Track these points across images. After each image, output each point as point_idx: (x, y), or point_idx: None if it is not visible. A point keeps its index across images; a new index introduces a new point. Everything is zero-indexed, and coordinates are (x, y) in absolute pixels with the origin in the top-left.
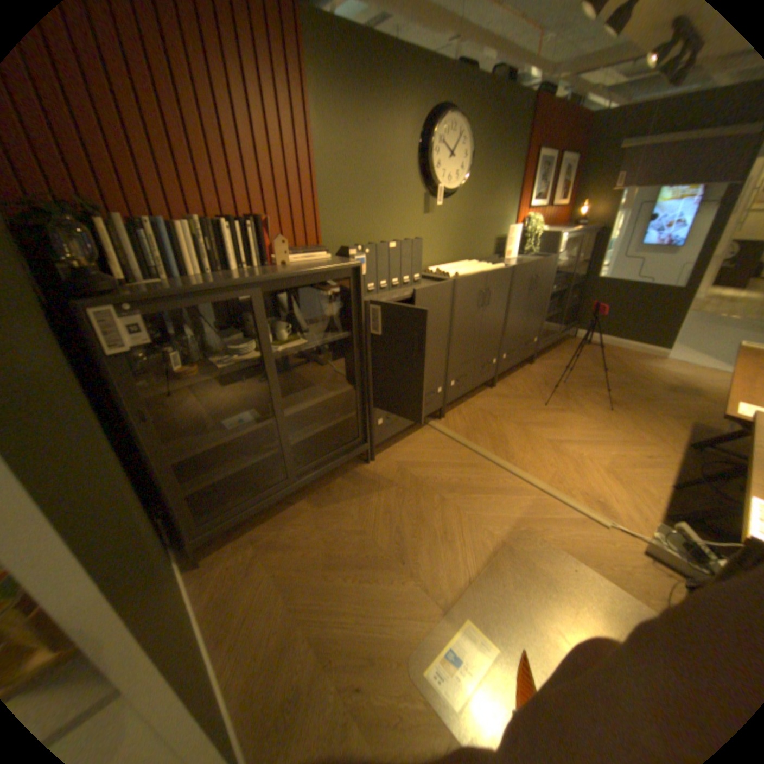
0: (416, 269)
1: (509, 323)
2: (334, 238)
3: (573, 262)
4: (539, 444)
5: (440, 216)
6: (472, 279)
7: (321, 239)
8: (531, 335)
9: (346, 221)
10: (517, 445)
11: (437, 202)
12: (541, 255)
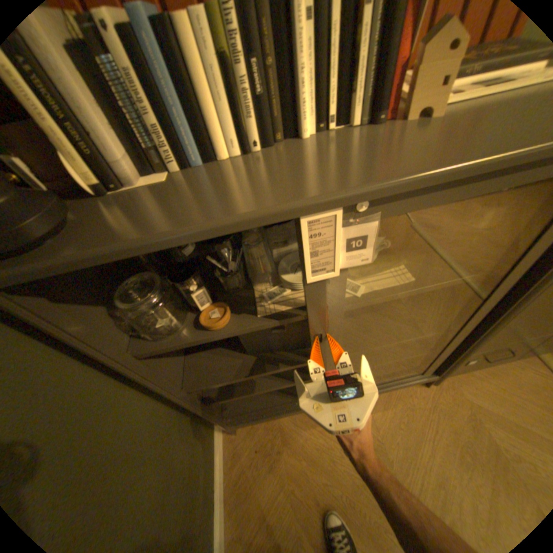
0: None
1: None
2: None
3: None
4: None
5: None
6: None
7: None
8: None
9: None
10: None
11: None
12: None
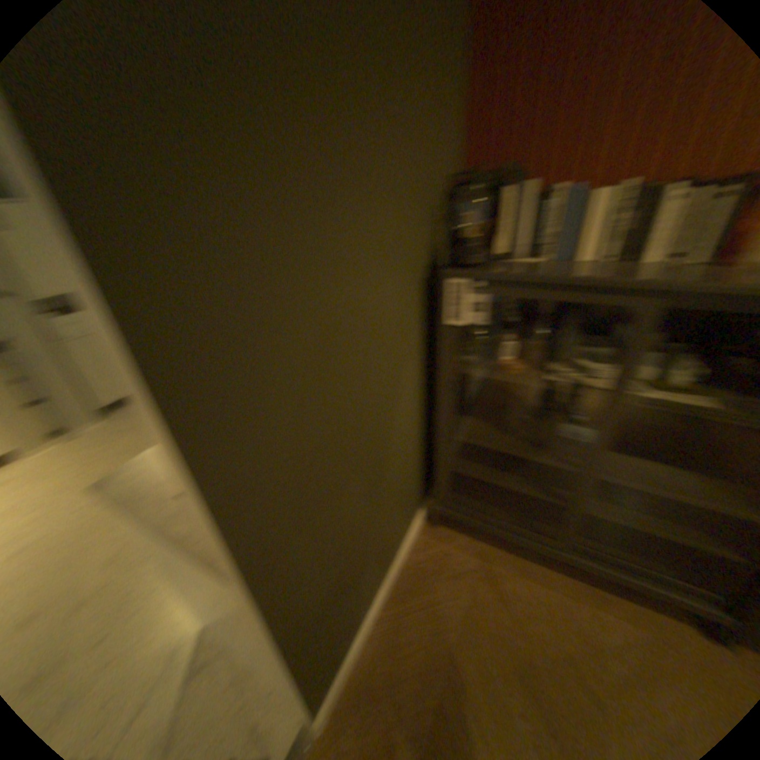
0: None
1: None
2: None
3: None
4: None
5: None
6: None
7: None
8: None
9: None
10: None
11: None
12: None
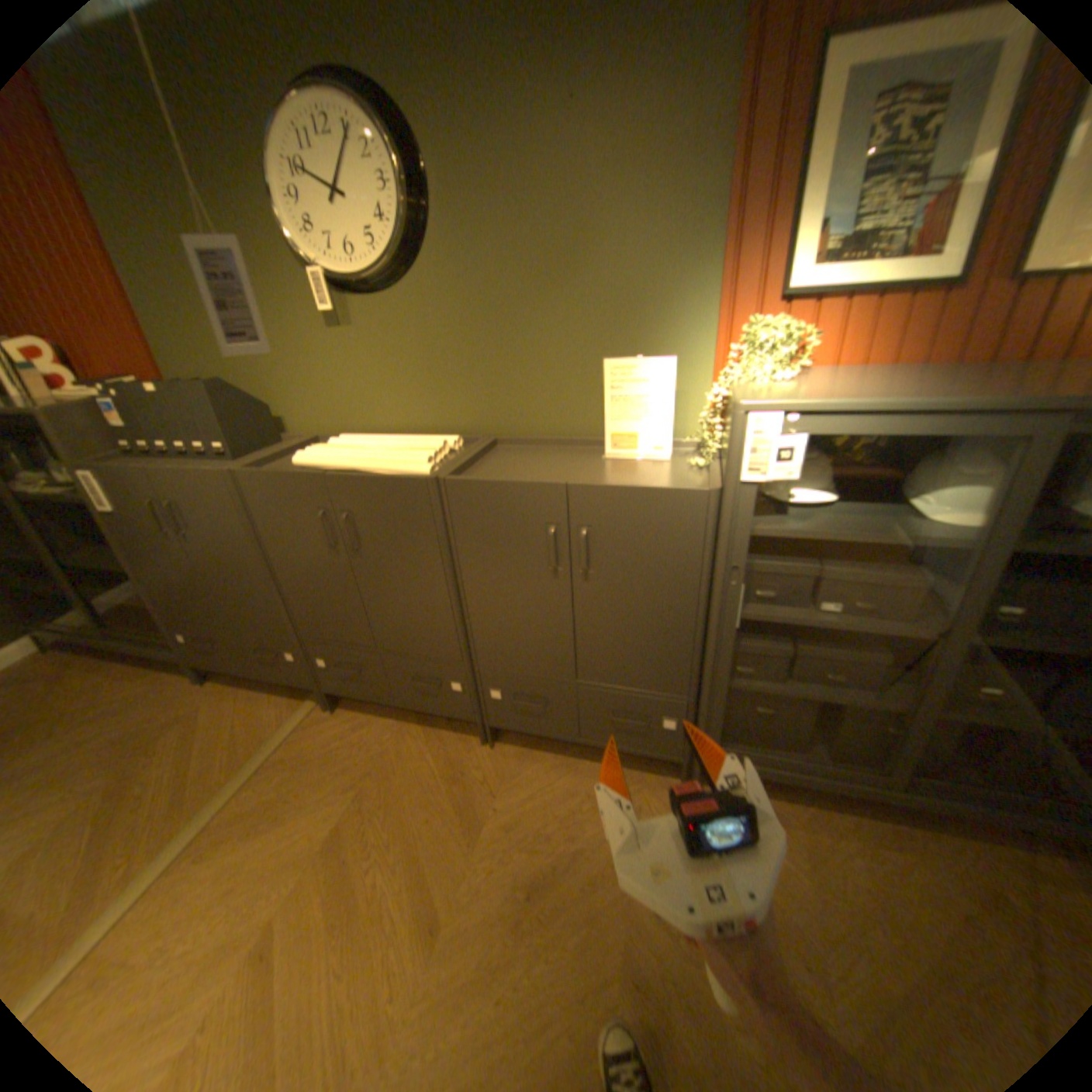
0: (211, 432)
1: (479, 622)
2: (177, 366)
3: (974, 544)
4: (251, 903)
5: (372, 330)
6: (276, 478)
7: (160, 366)
8: (628, 700)
9: (185, 341)
10: (247, 857)
11: (353, 300)
12: (709, 474)
